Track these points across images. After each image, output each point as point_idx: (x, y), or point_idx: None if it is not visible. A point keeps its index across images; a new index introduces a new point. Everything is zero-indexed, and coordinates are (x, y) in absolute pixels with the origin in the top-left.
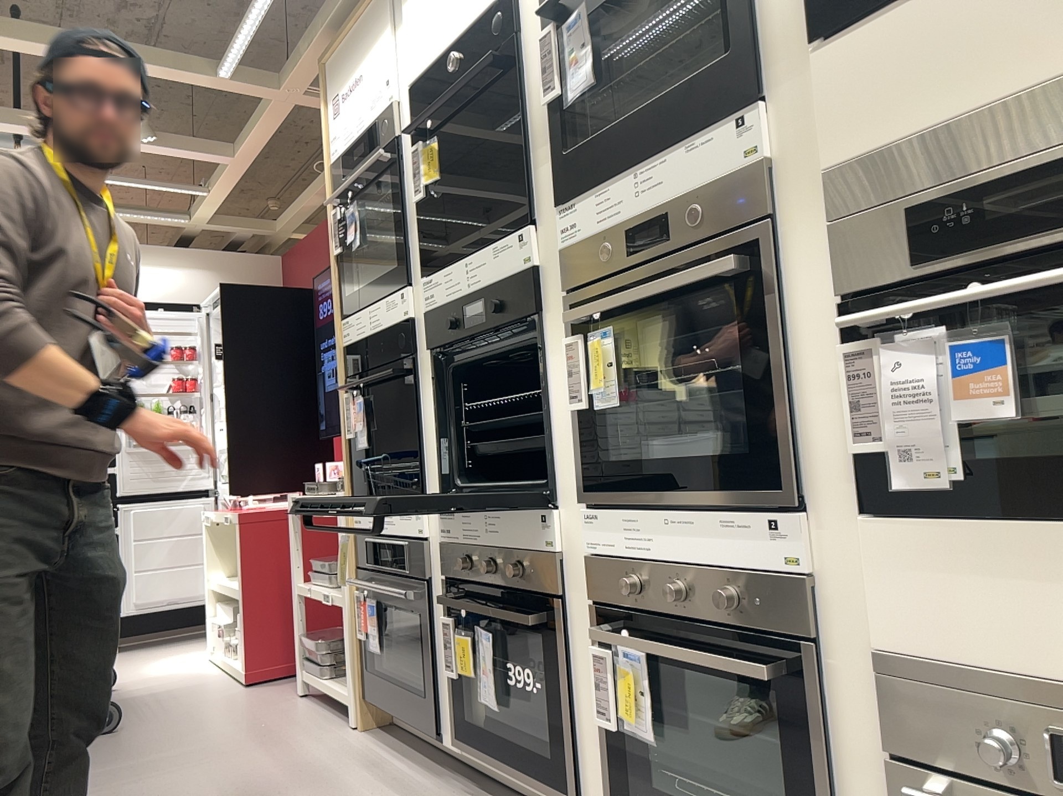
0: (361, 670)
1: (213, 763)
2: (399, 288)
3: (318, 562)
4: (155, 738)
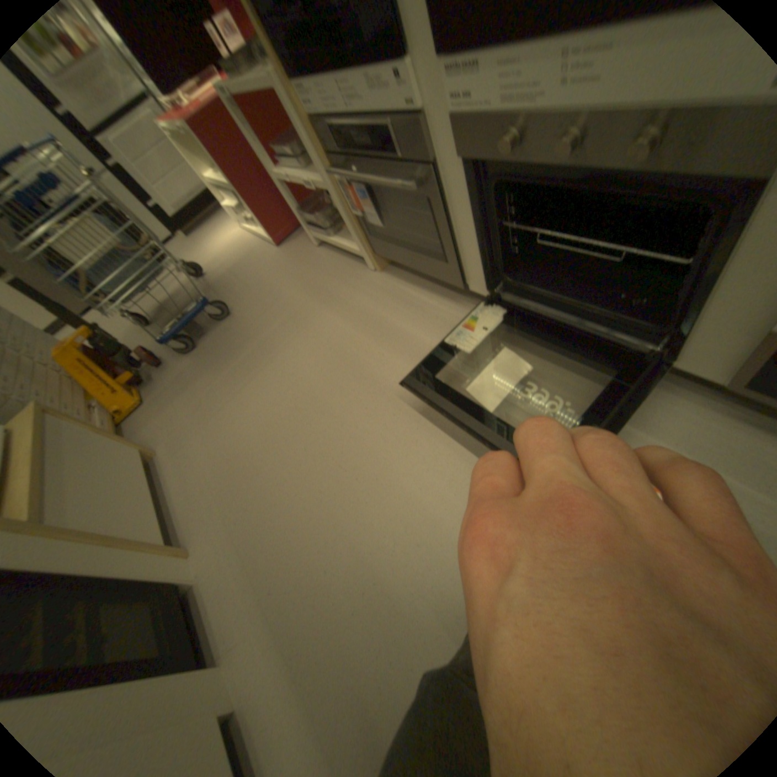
0: (364, 235)
1: (304, 330)
2: None
3: (277, 146)
4: (254, 314)
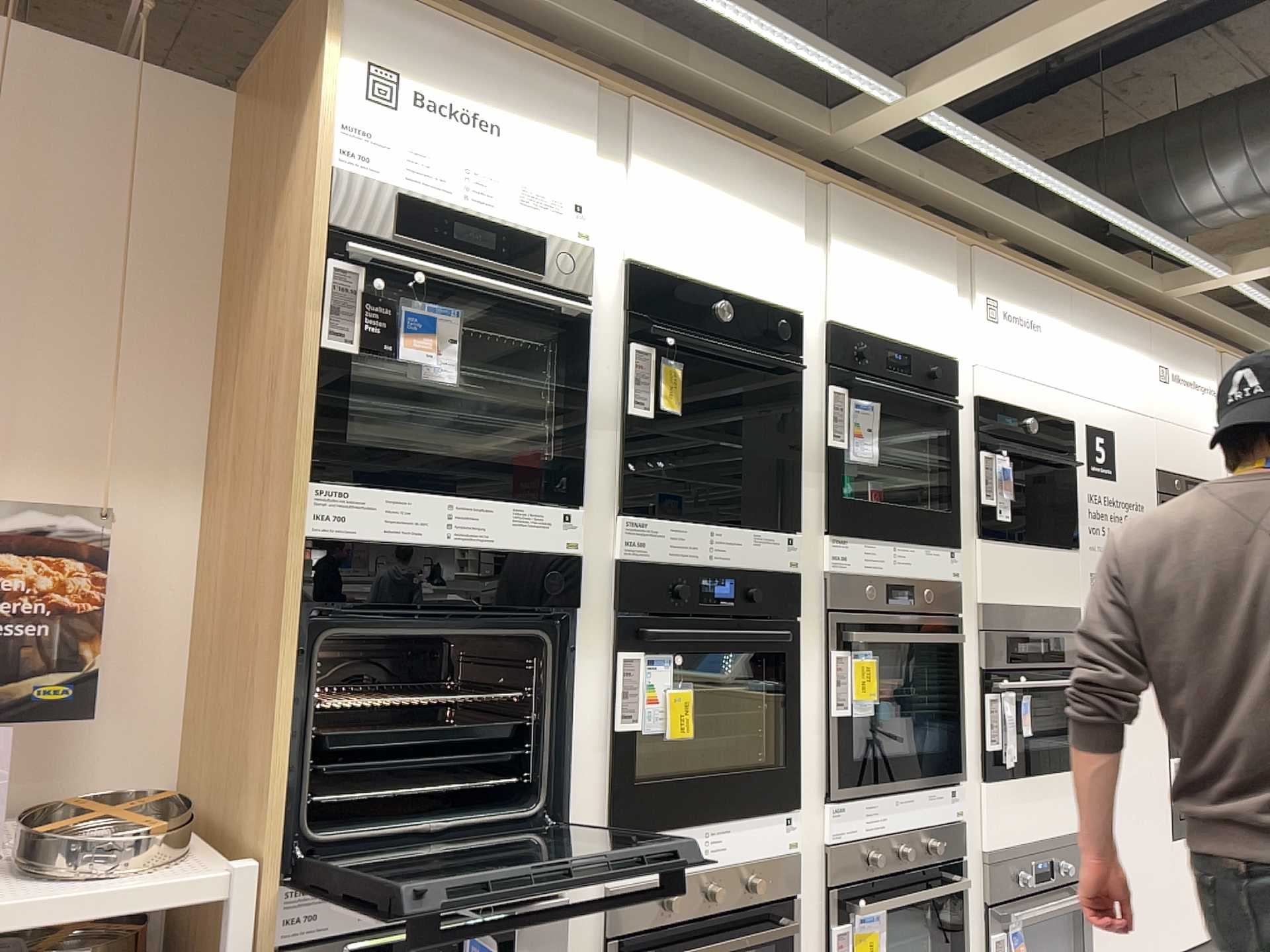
0: None
1: None
2: (566, 503)
3: None
4: None
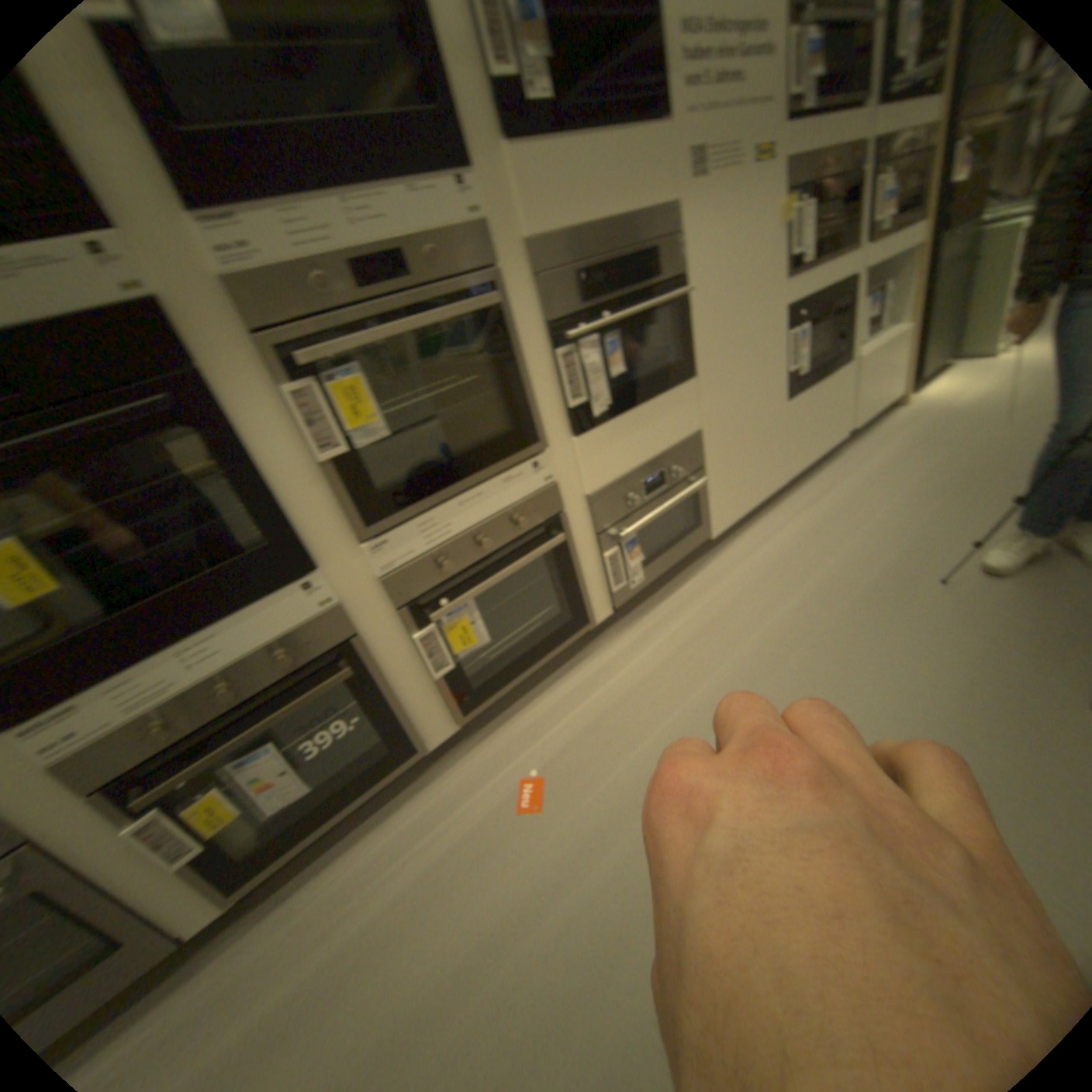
0: None
1: None
2: None
3: None
4: None
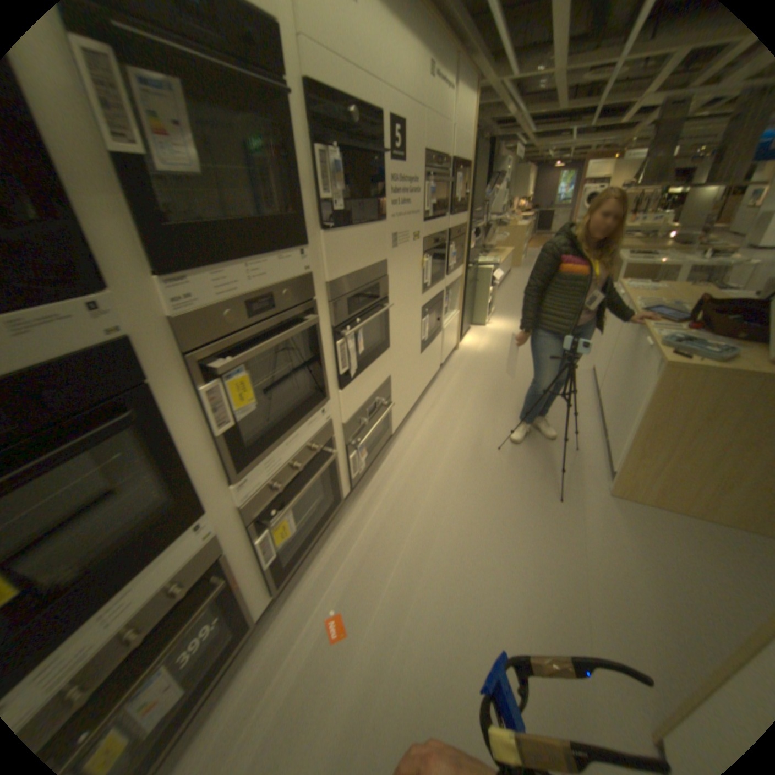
0: None
1: None
2: None
3: None
4: None
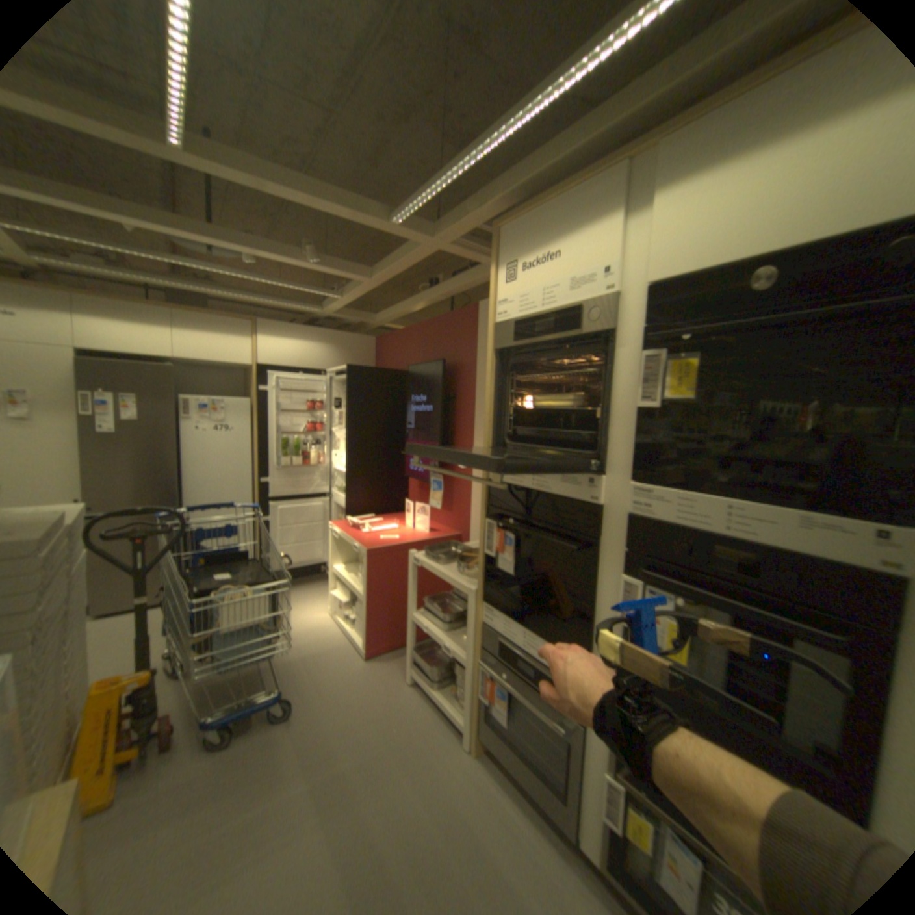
0: (479, 721)
1: (375, 800)
2: (588, 472)
3: (433, 610)
4: (318, 740)
